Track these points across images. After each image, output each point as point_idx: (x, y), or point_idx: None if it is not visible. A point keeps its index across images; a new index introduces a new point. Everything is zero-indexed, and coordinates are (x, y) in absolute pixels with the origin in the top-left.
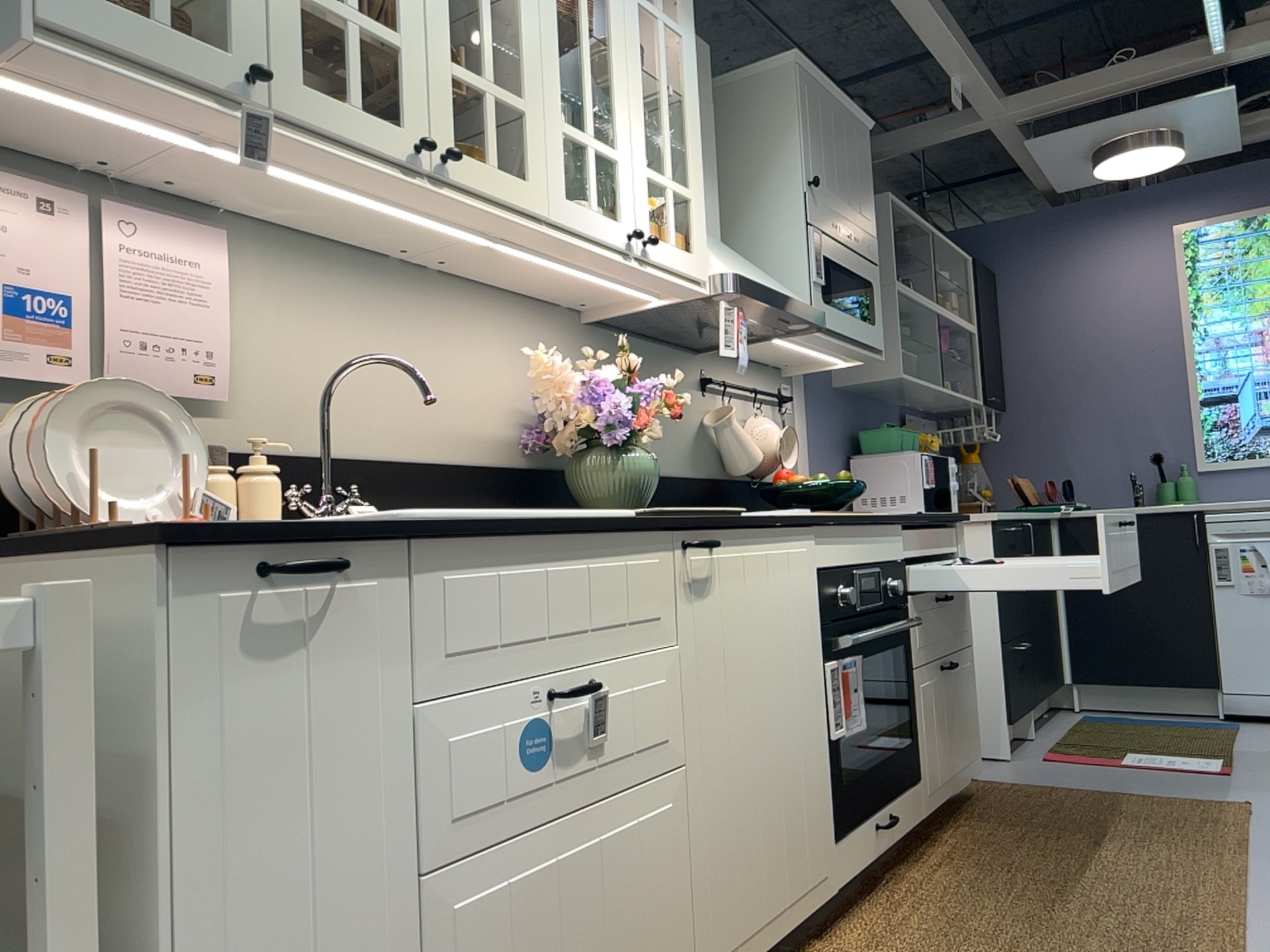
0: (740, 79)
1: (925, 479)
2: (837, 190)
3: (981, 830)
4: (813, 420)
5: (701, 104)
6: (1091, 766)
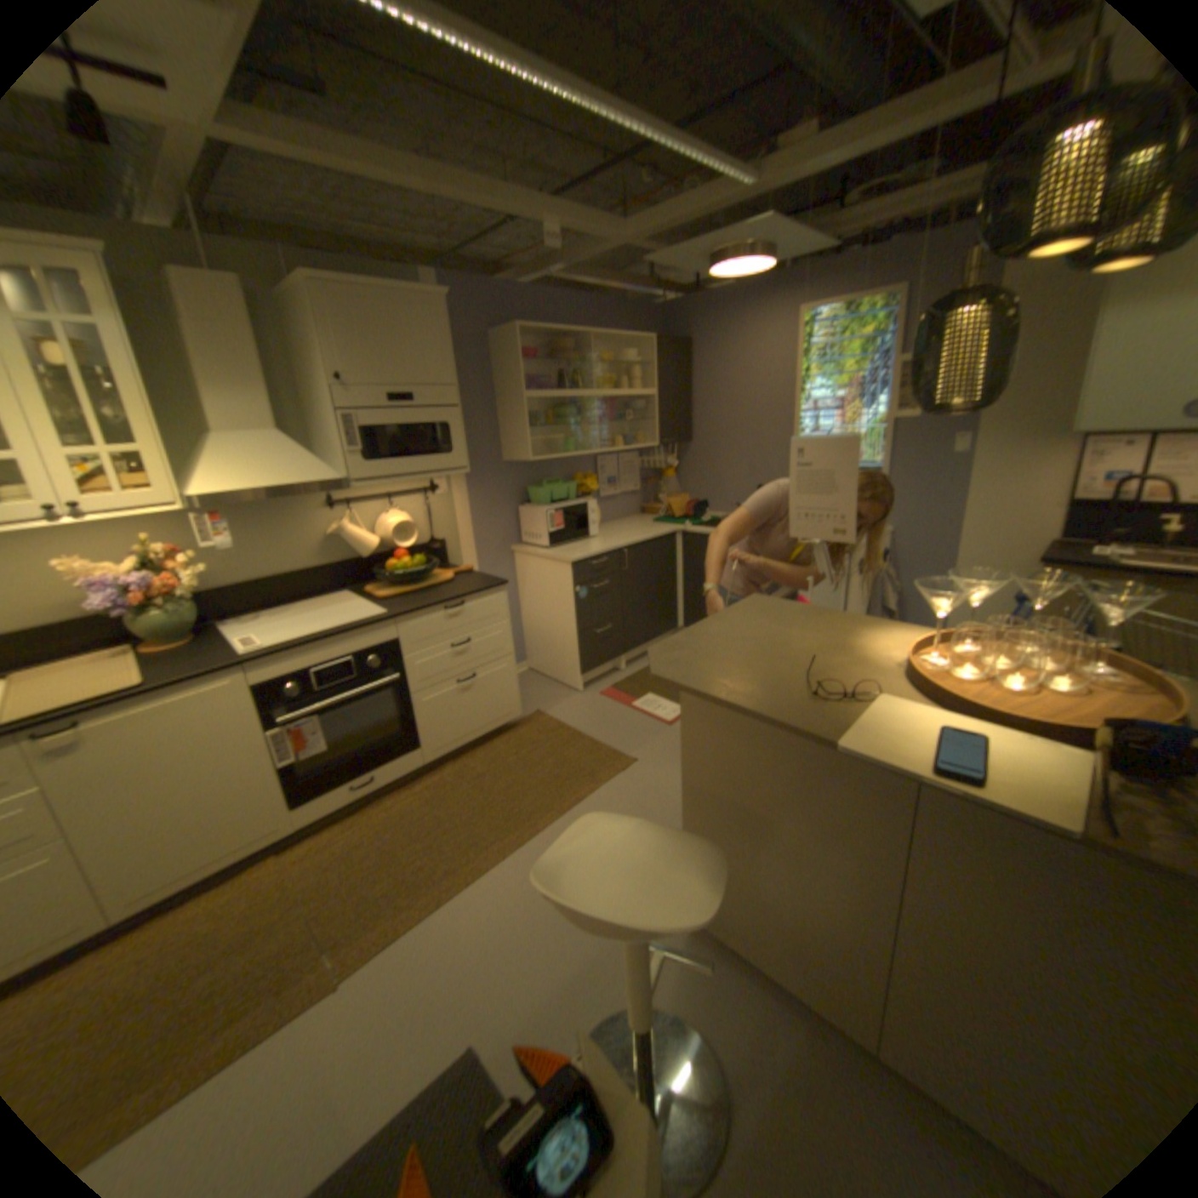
0: (290, 285)
1: (551, 526)
2: (383, 367)
3: (474, 764)
4: (473, 491)
5: (227, 329)
6: (615, 705)
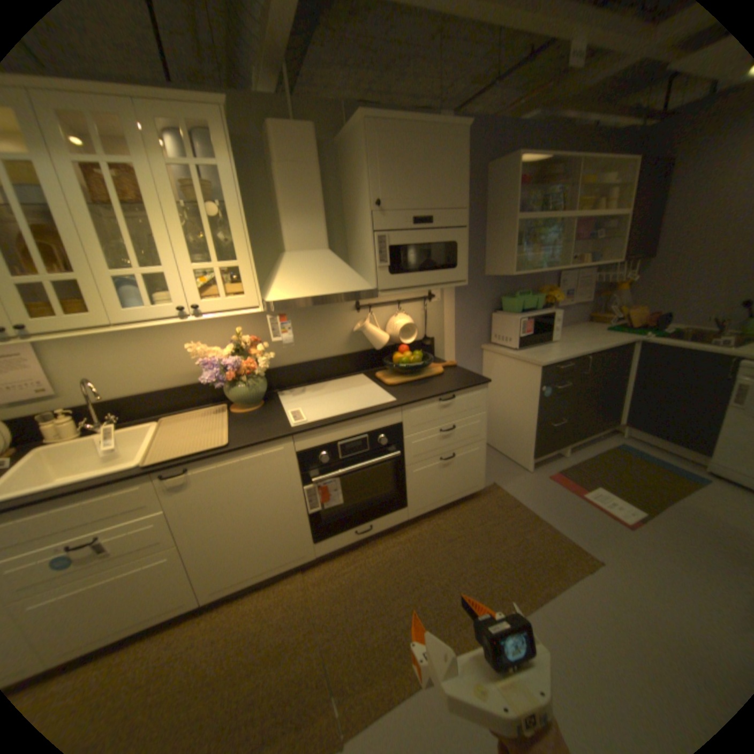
0: (347, 129)
1: (521, 331)
2: (411, 194)
3: (445, 526)
4: (458, 300)
5: (300, 169)
6: (566, 493)
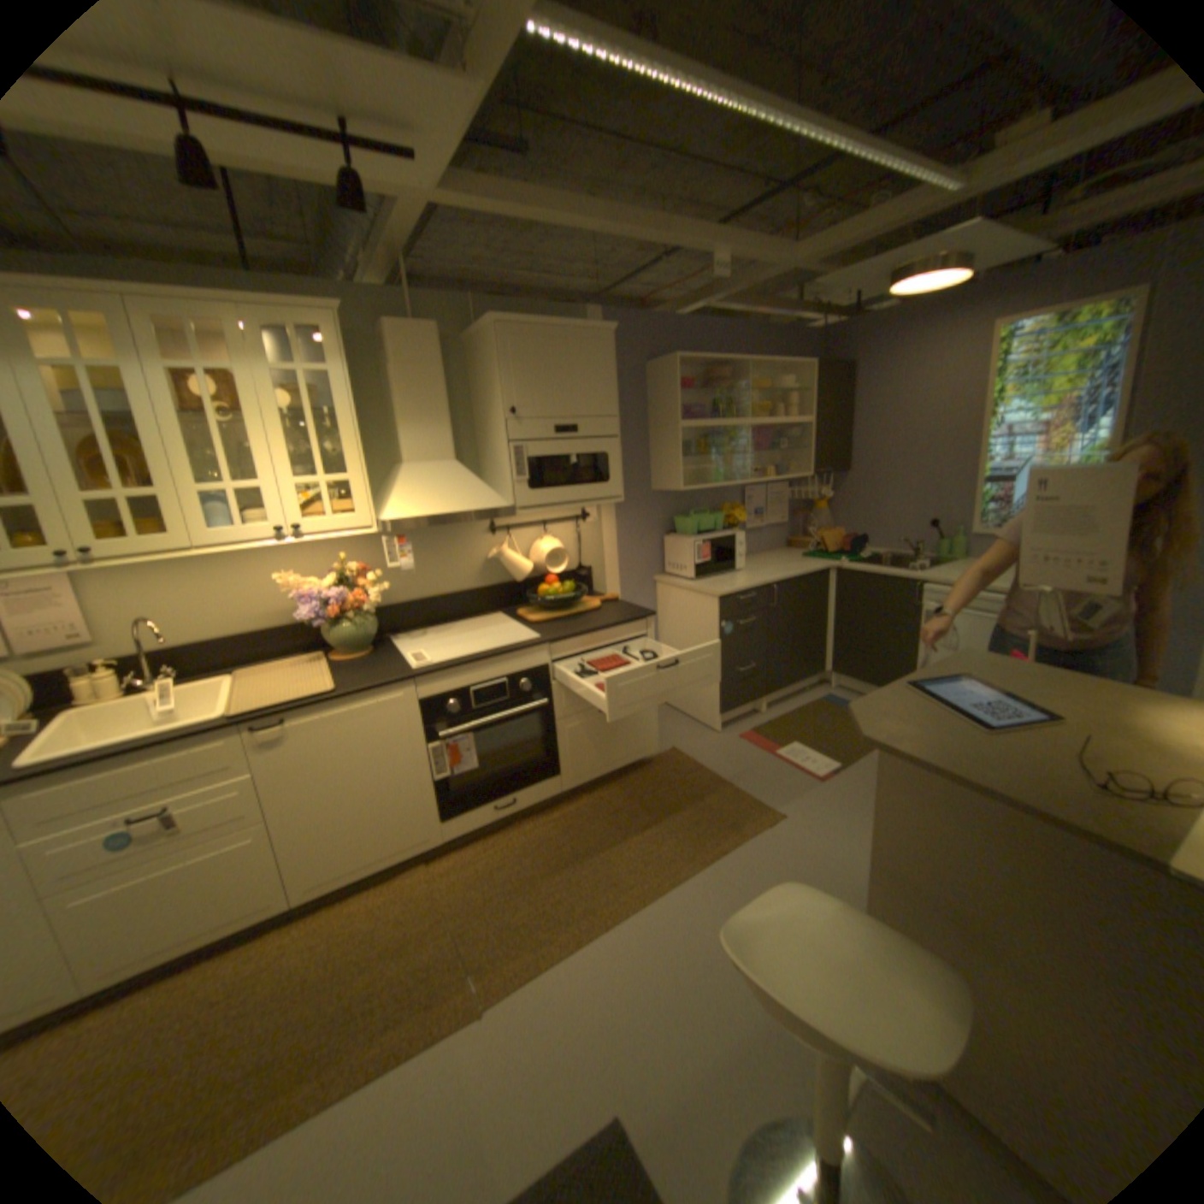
0: (476, 329)
1: (696, 557)
2: (552, 401)
3: (608, 798)
4: (620, 520)
5: (422, 371)
6: (756, 751)
